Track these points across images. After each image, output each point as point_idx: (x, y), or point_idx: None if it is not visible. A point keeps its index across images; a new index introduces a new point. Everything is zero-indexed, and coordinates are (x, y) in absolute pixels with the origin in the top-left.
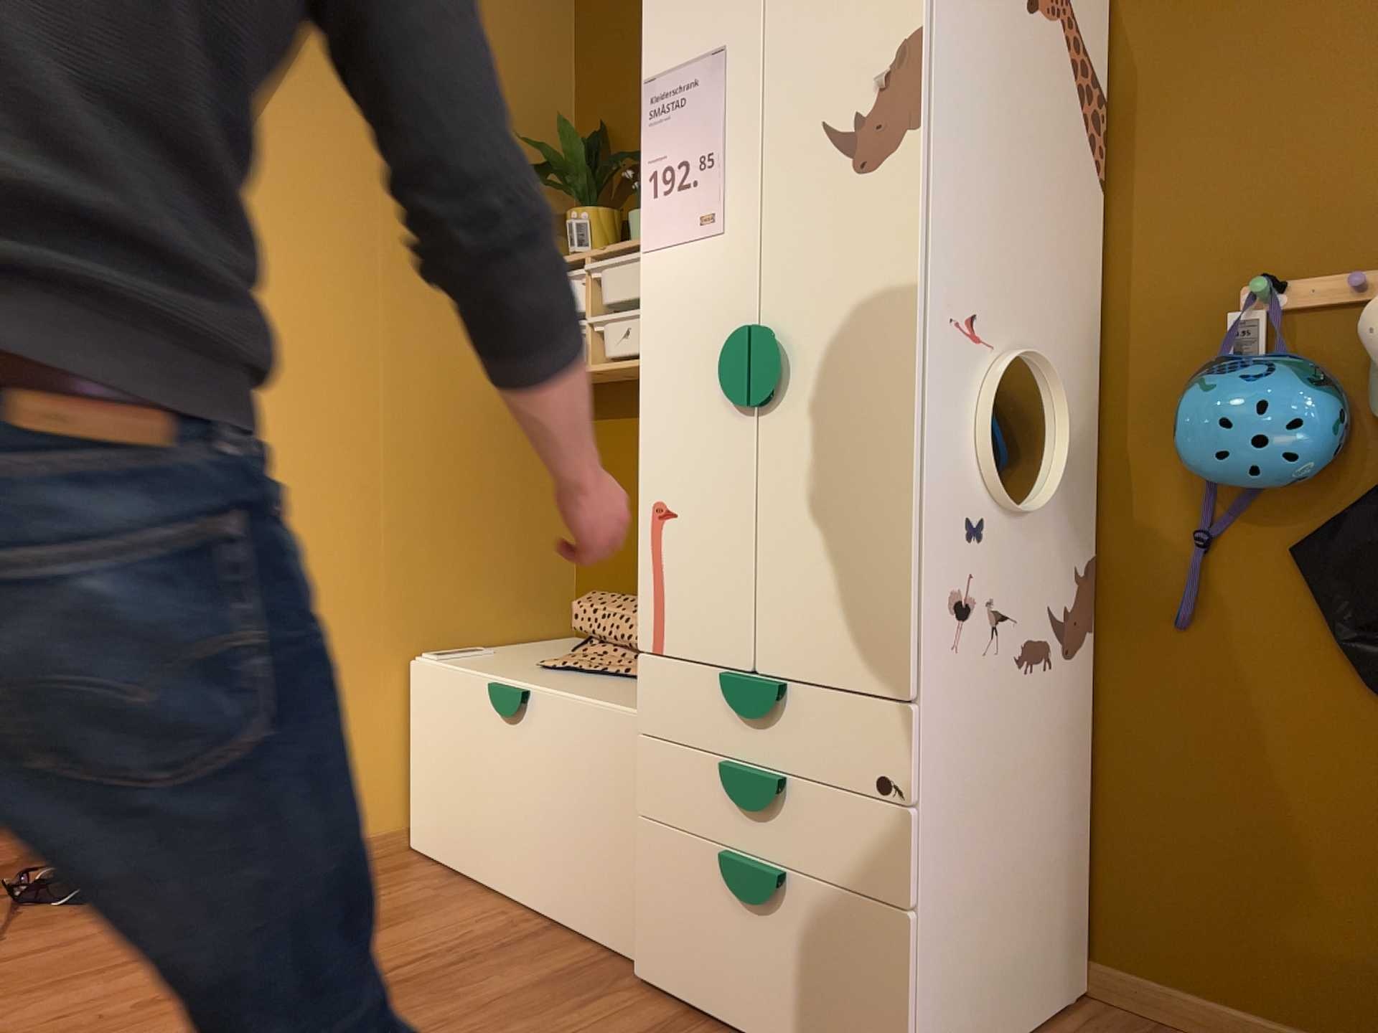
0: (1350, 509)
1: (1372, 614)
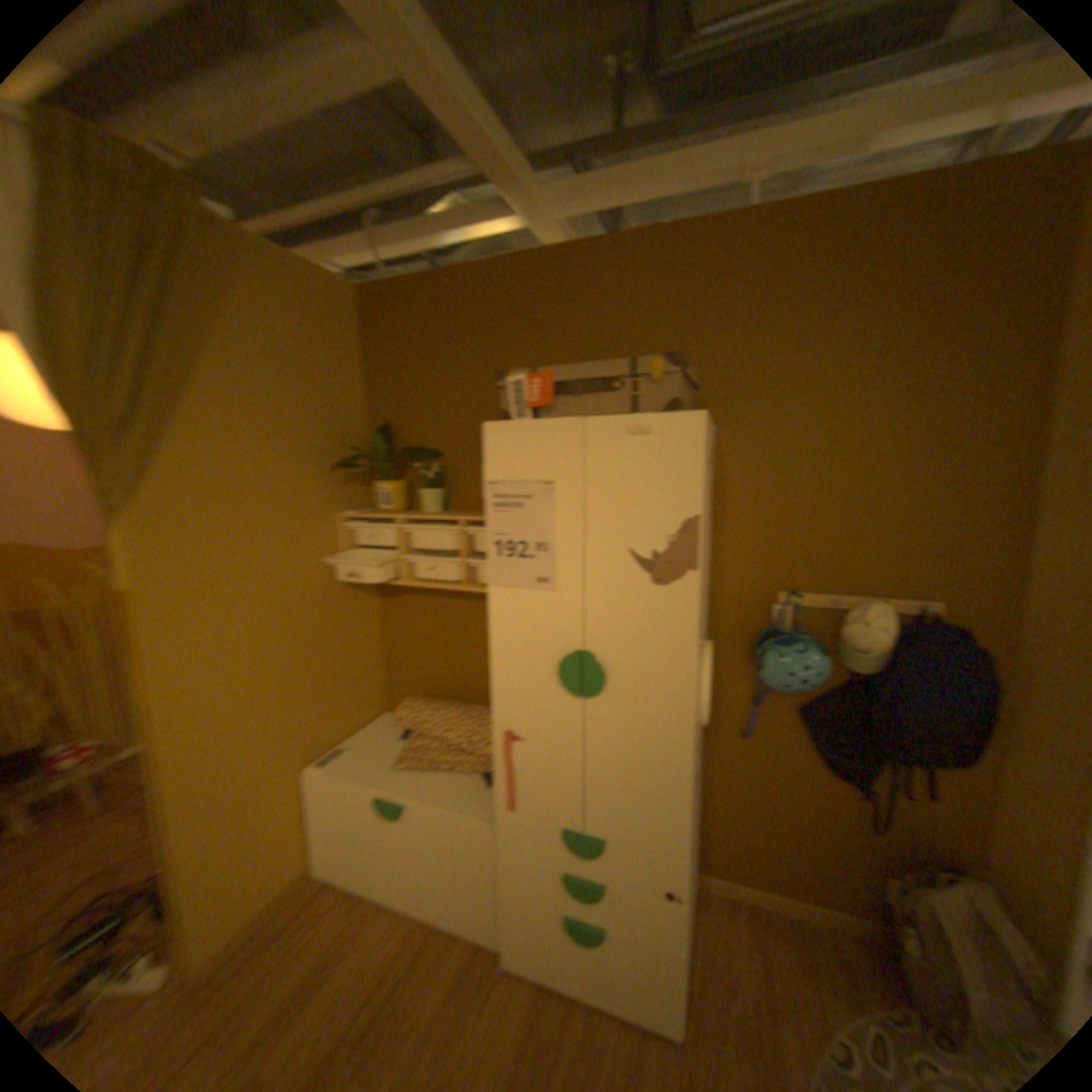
0: (824, 697)
1: (832, 743)
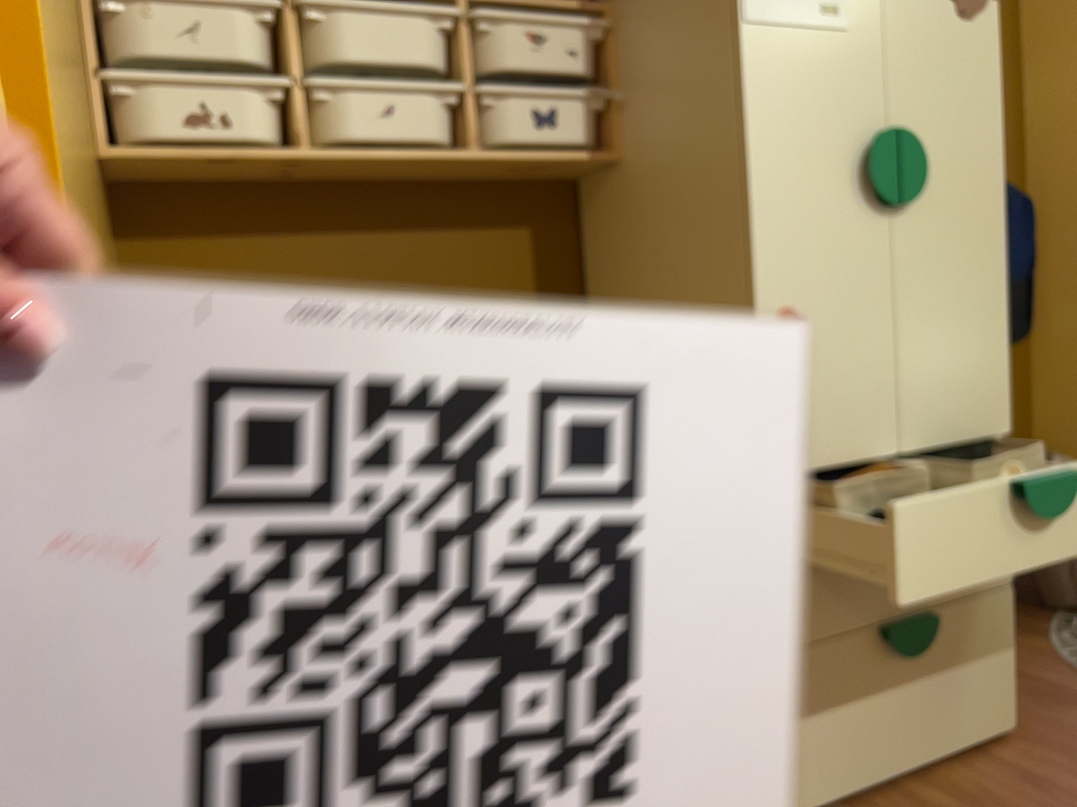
0: None
1: None
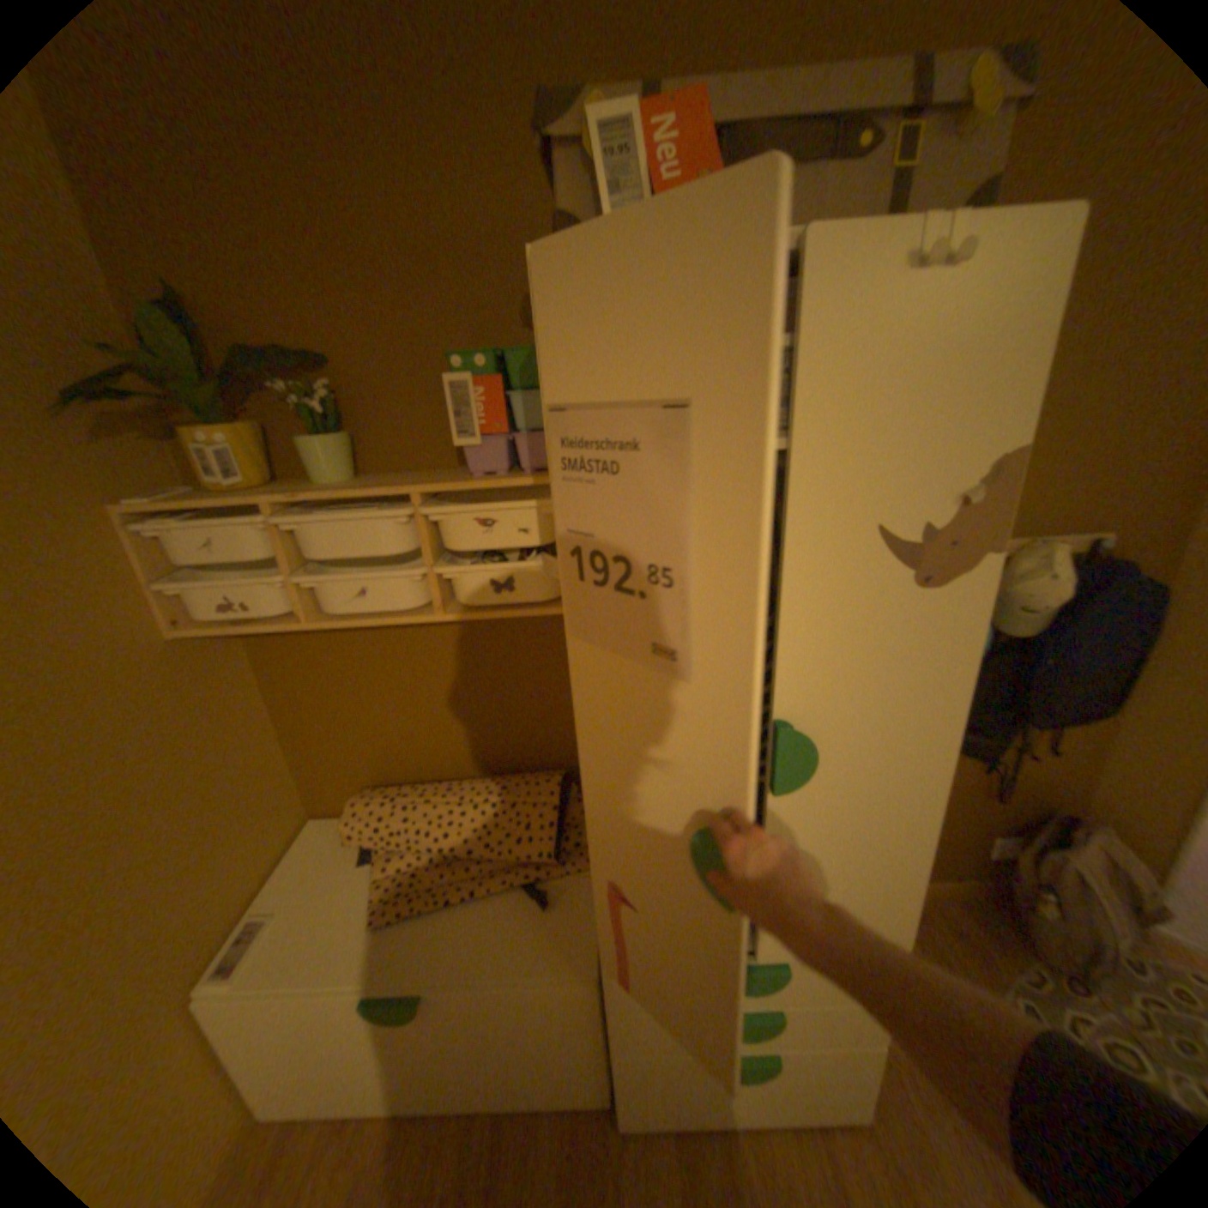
0: None
1: None
